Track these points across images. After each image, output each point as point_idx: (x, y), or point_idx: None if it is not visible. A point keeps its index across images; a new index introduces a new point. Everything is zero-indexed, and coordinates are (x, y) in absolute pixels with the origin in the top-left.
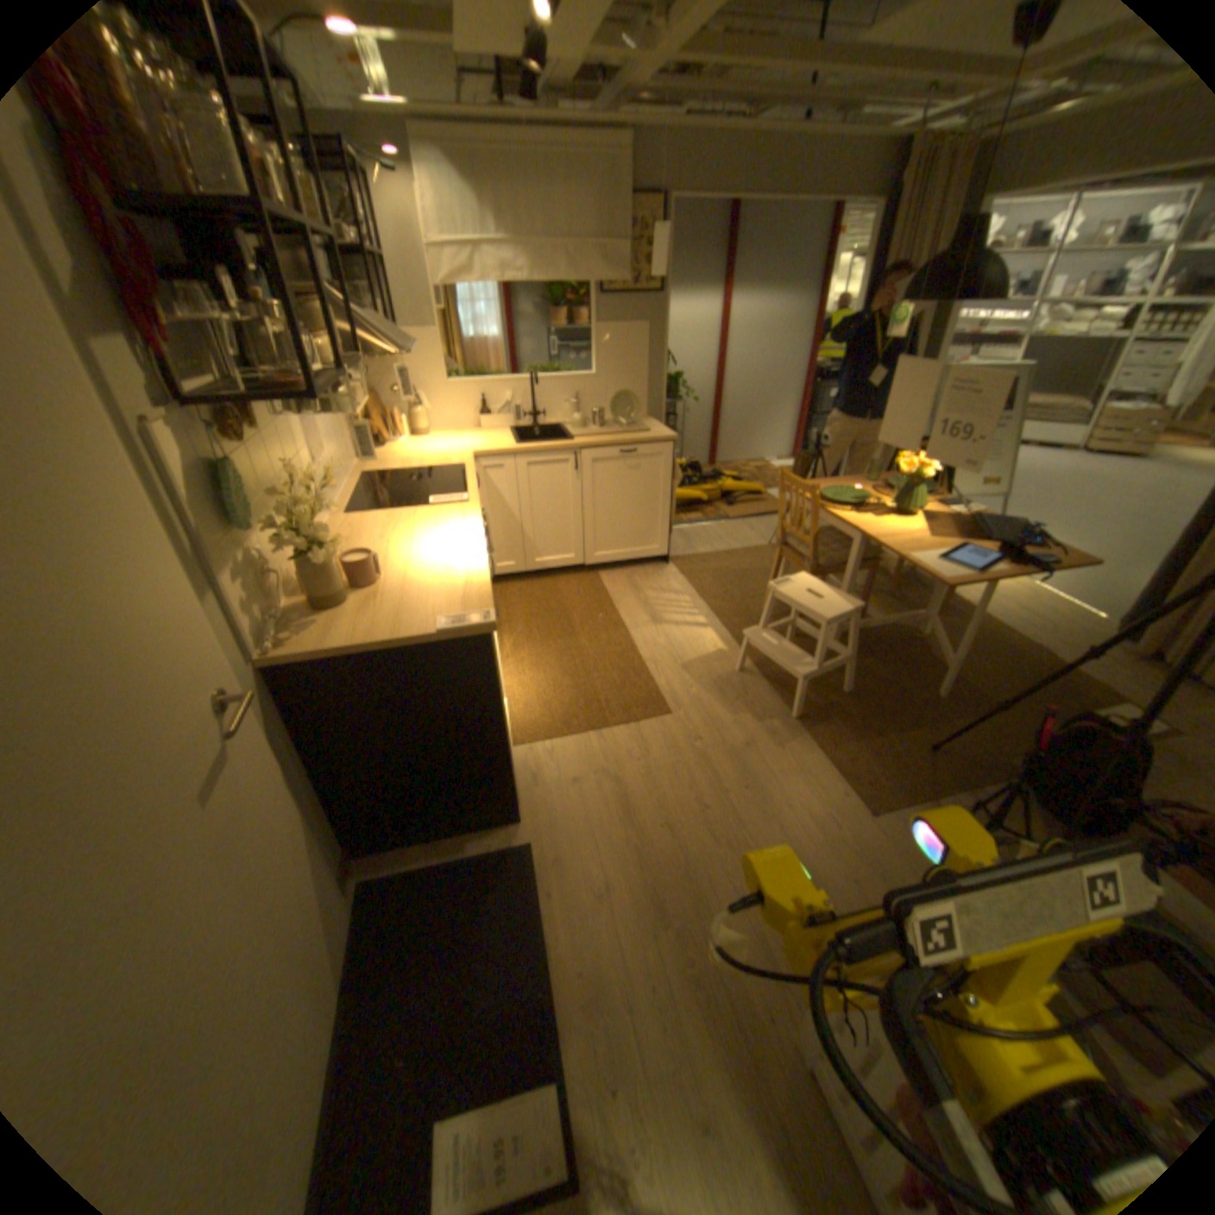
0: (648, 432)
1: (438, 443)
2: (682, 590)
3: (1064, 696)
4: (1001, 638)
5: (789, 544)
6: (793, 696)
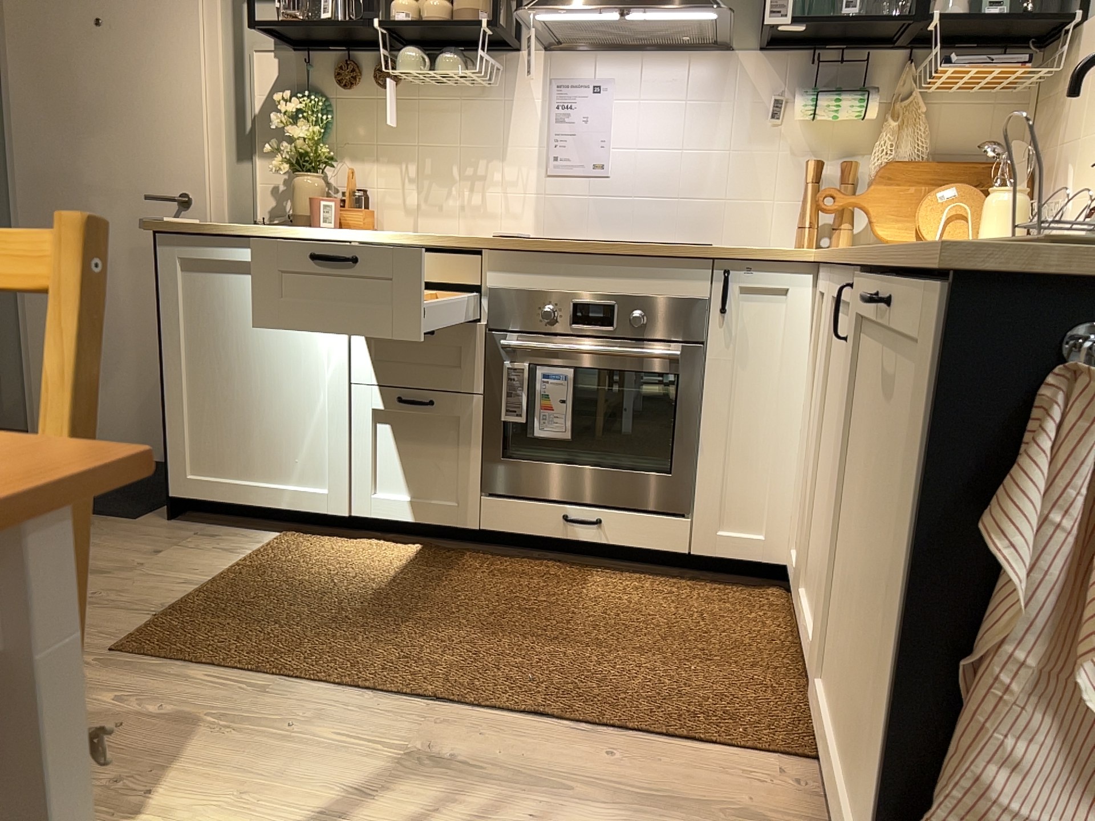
0: None
1: None
2: None
3: None
4: None
5: None
6: None
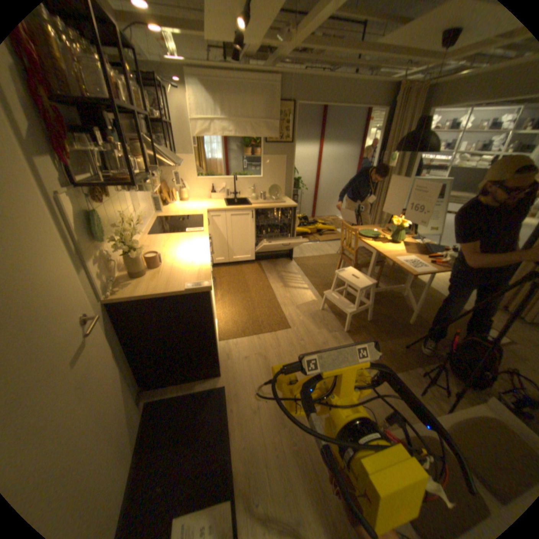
0: (285, 202)
1: (192, 204)
2: (298, 272)
3: (465, 324)
4: (438, 297)
5: (345, 253)
6: (345, 321)
